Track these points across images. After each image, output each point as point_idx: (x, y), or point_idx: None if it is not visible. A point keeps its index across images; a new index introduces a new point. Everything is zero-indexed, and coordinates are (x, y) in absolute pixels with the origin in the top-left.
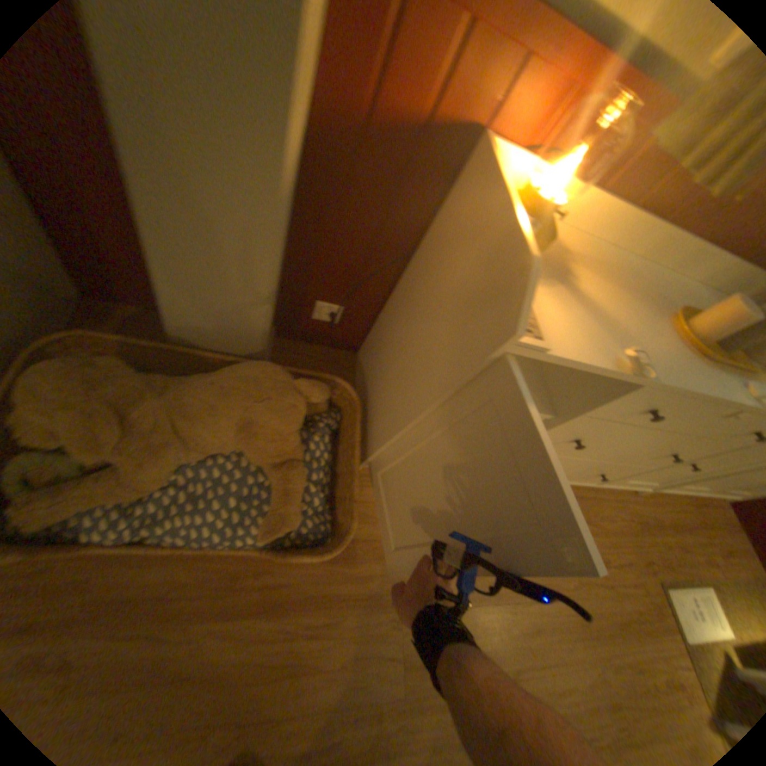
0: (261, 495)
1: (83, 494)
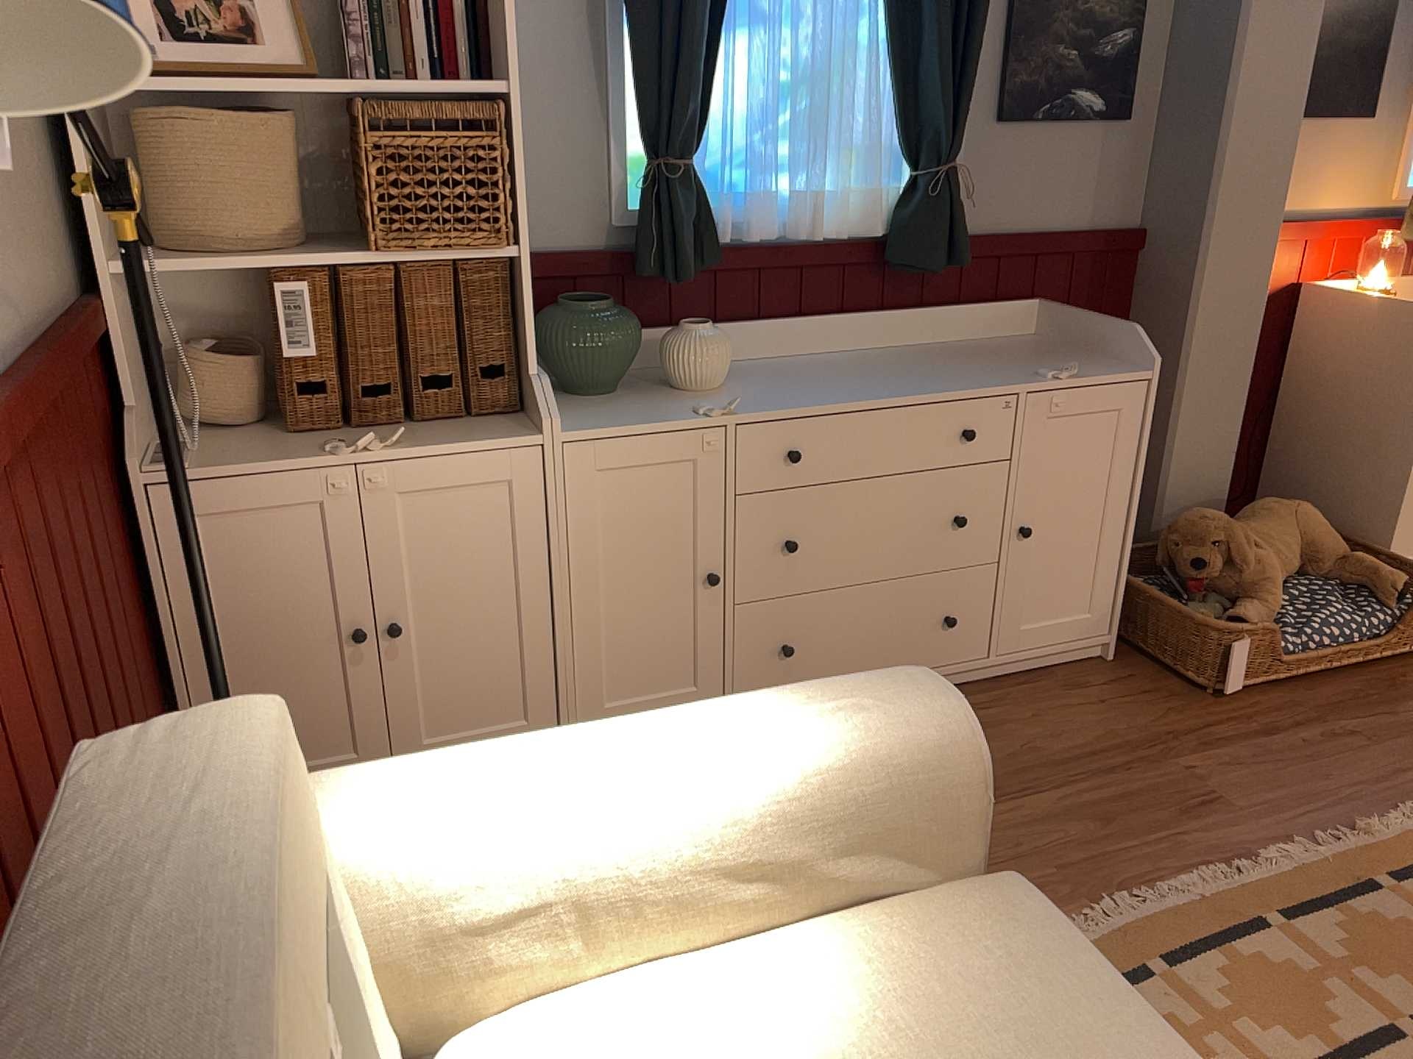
0: (1347, 593)
1: (1249, 611)
